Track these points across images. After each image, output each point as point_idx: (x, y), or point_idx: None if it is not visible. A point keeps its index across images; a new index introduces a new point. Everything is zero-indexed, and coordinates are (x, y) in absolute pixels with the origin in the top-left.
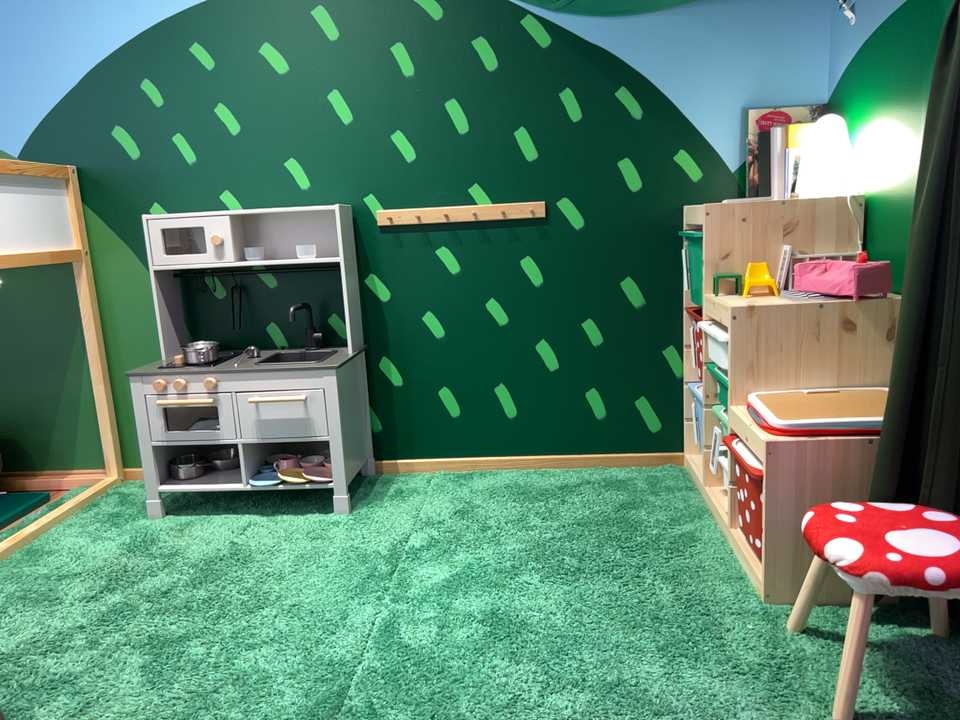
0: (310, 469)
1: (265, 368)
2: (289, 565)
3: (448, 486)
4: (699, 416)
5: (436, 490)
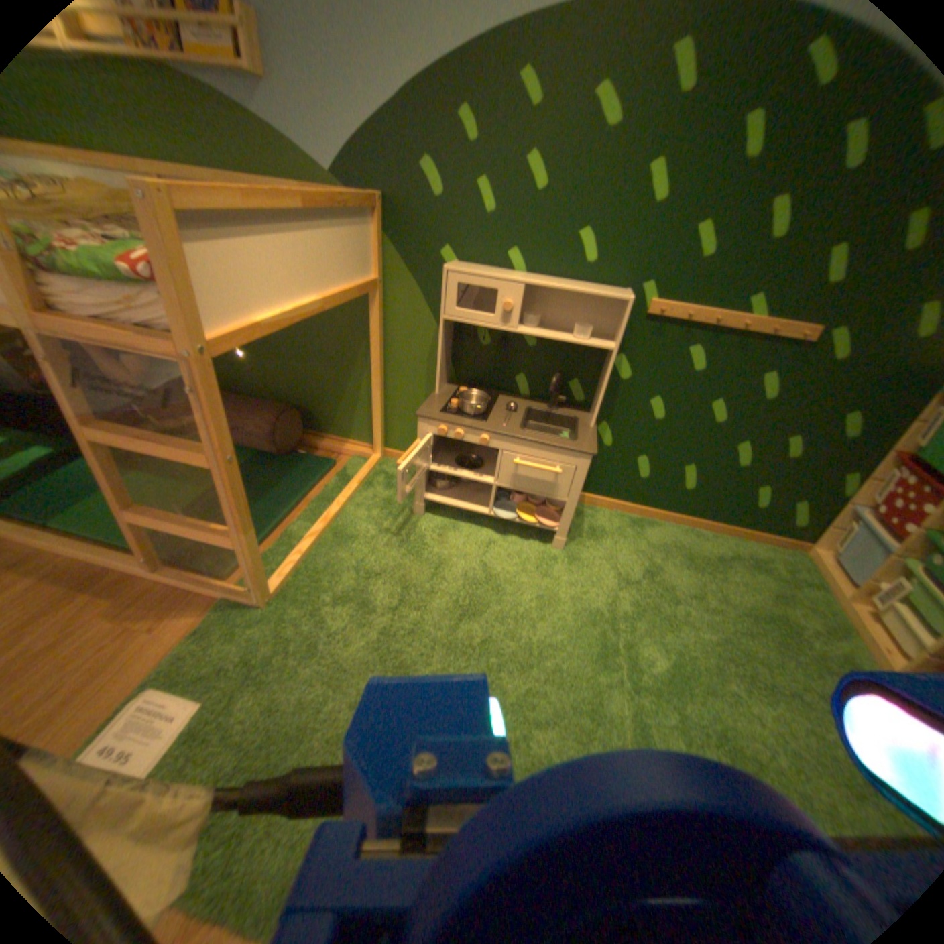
0: (537, 505)
1: (533, 438)
2: (533, 602)
3: (626, 527)
4: (869, 548)
5: (618, 530)
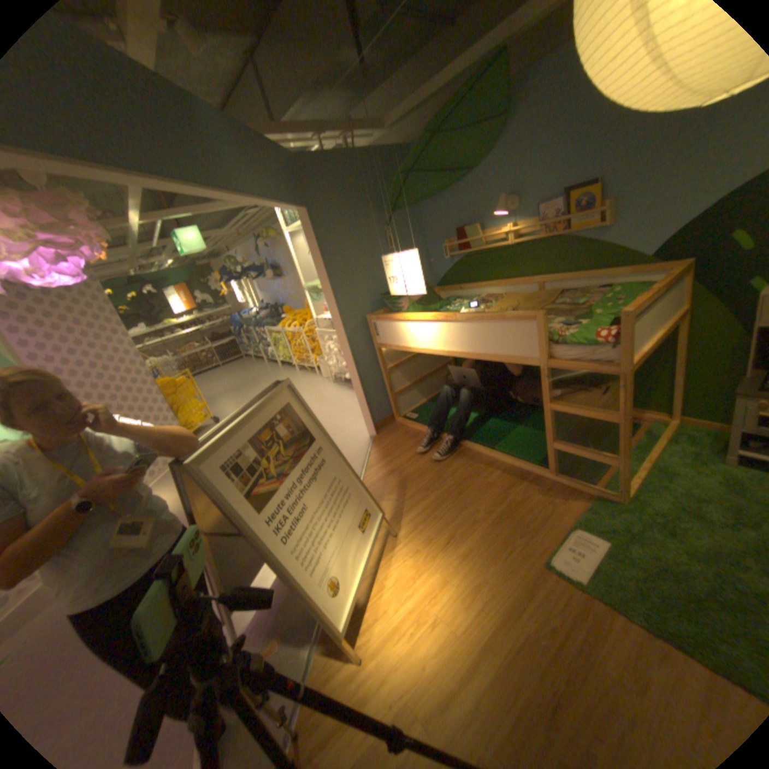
0: None
1: None
2: None
3: None
4: None
5: None
